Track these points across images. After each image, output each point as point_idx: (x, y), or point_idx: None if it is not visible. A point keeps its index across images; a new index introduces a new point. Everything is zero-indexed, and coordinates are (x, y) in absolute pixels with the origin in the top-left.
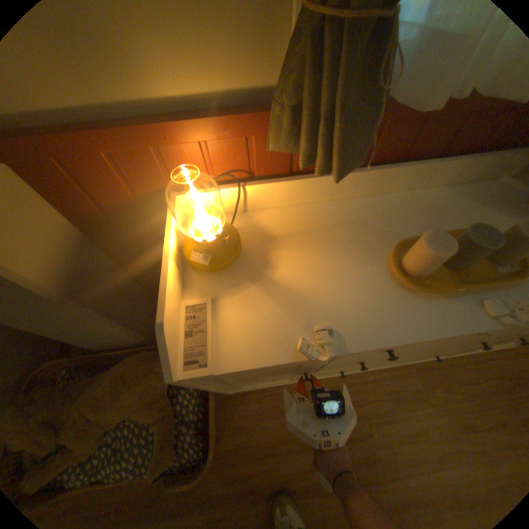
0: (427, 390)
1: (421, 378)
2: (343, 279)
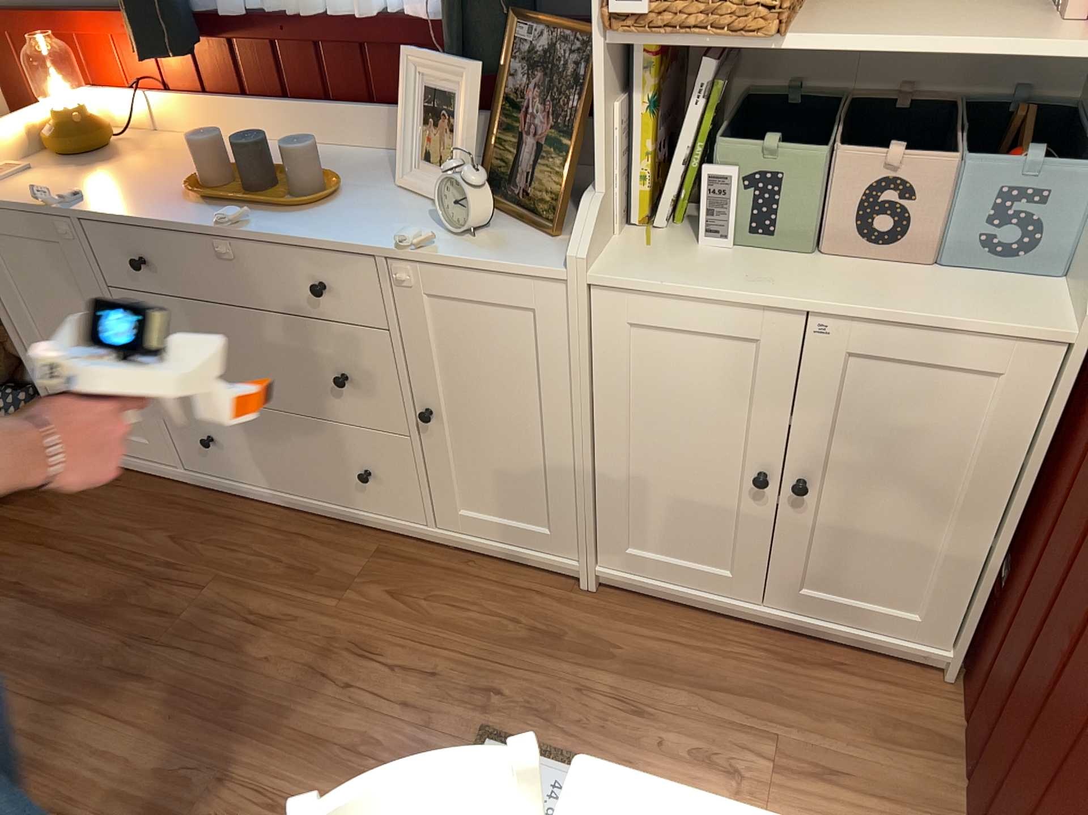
0: (364, 575)
1: (375, 559)
2: (155, 185)
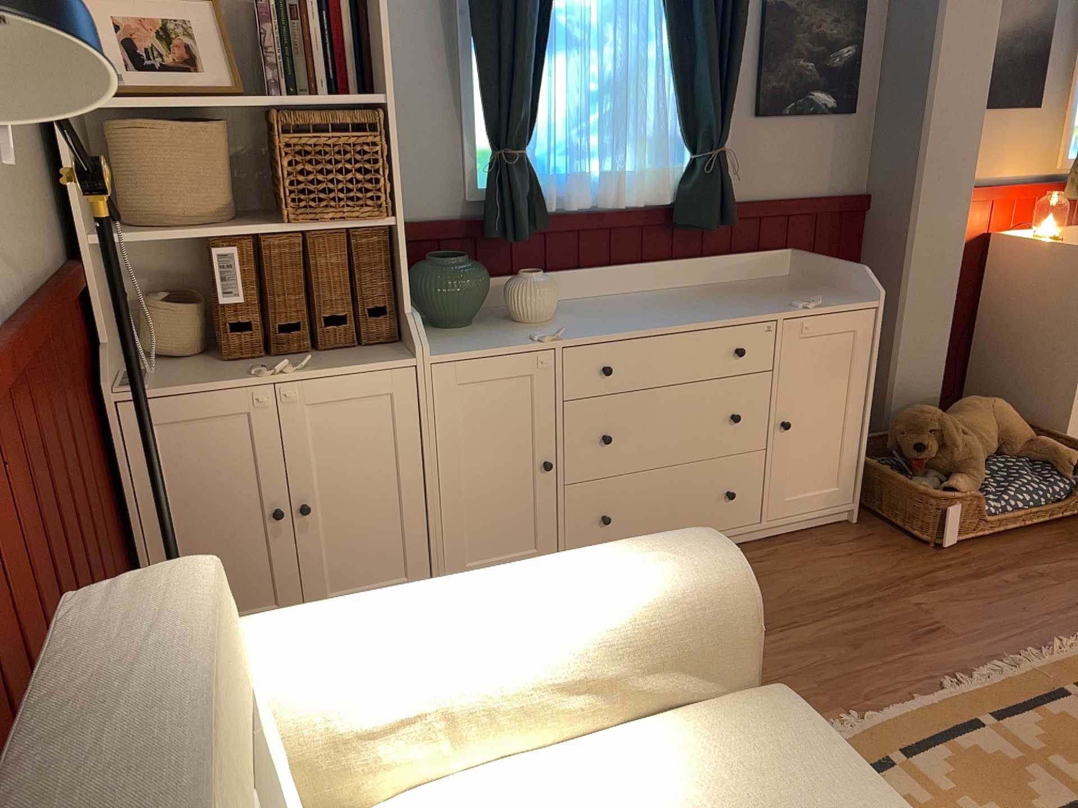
0: None
1: None
2: None
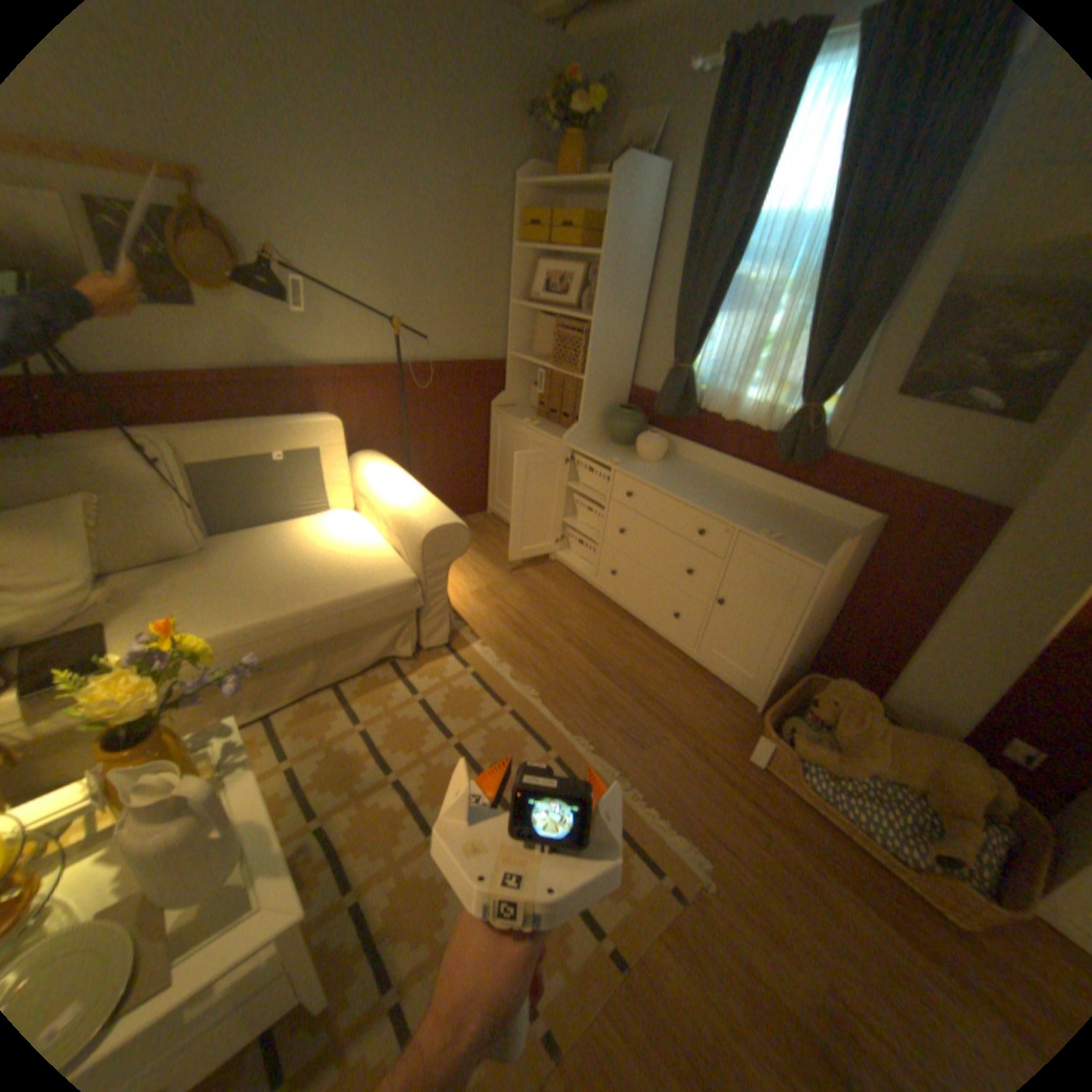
0: None
1: None
2: None
